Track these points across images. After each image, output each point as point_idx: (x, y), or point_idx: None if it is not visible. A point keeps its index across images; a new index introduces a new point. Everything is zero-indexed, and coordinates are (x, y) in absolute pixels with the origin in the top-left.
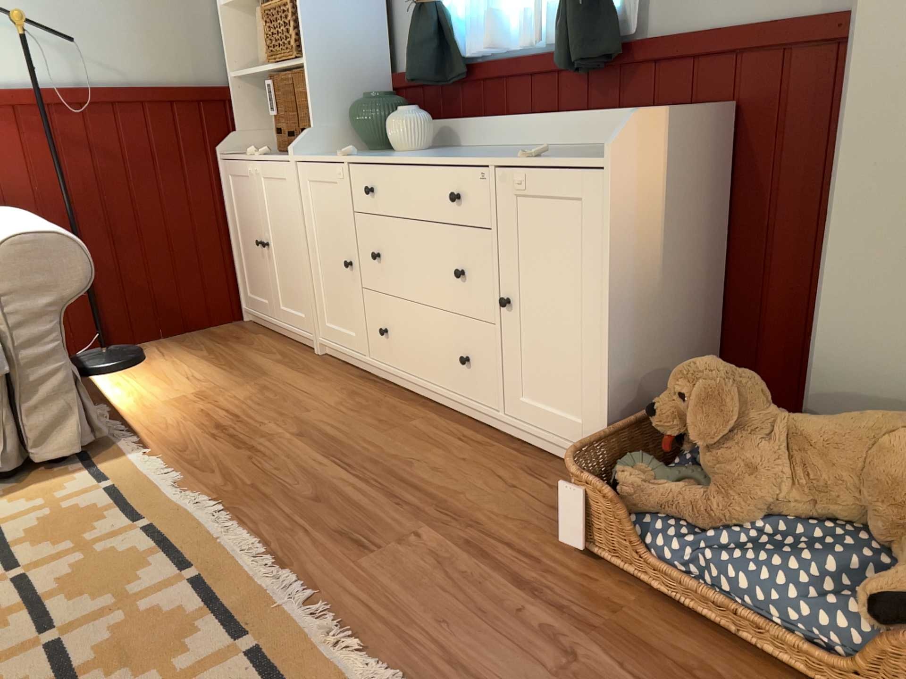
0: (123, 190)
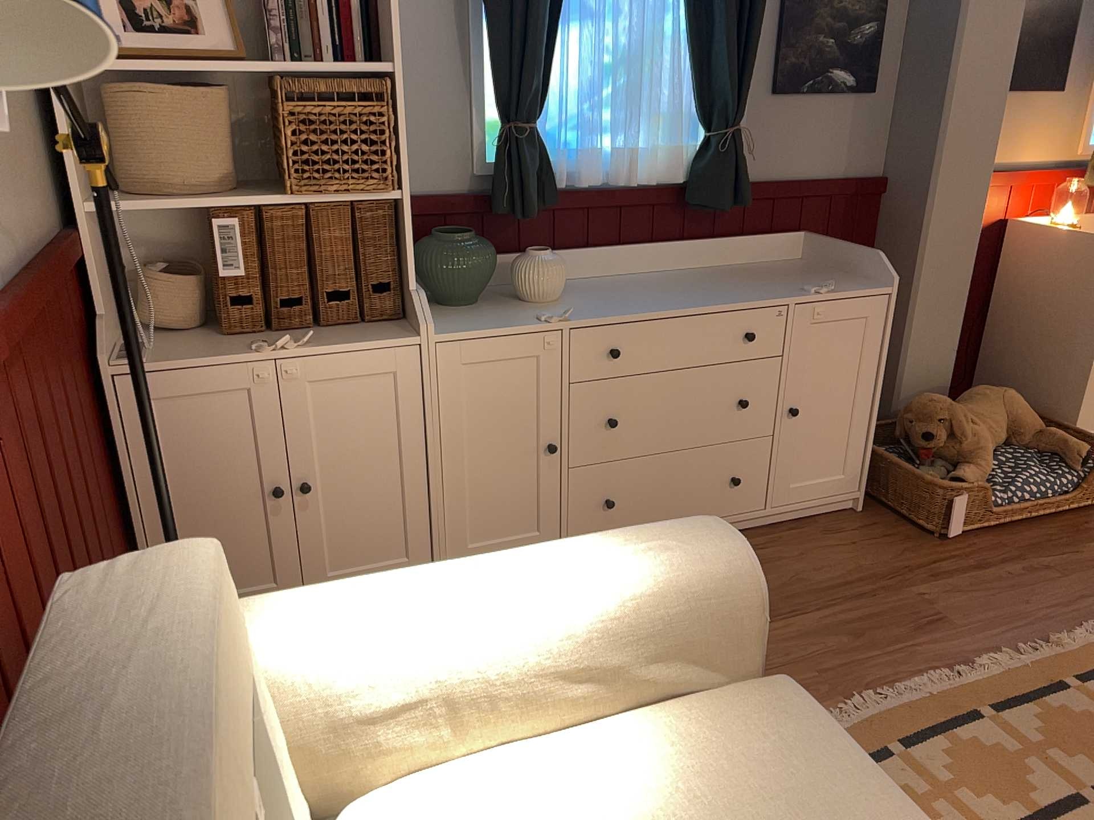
0: (66, 498)
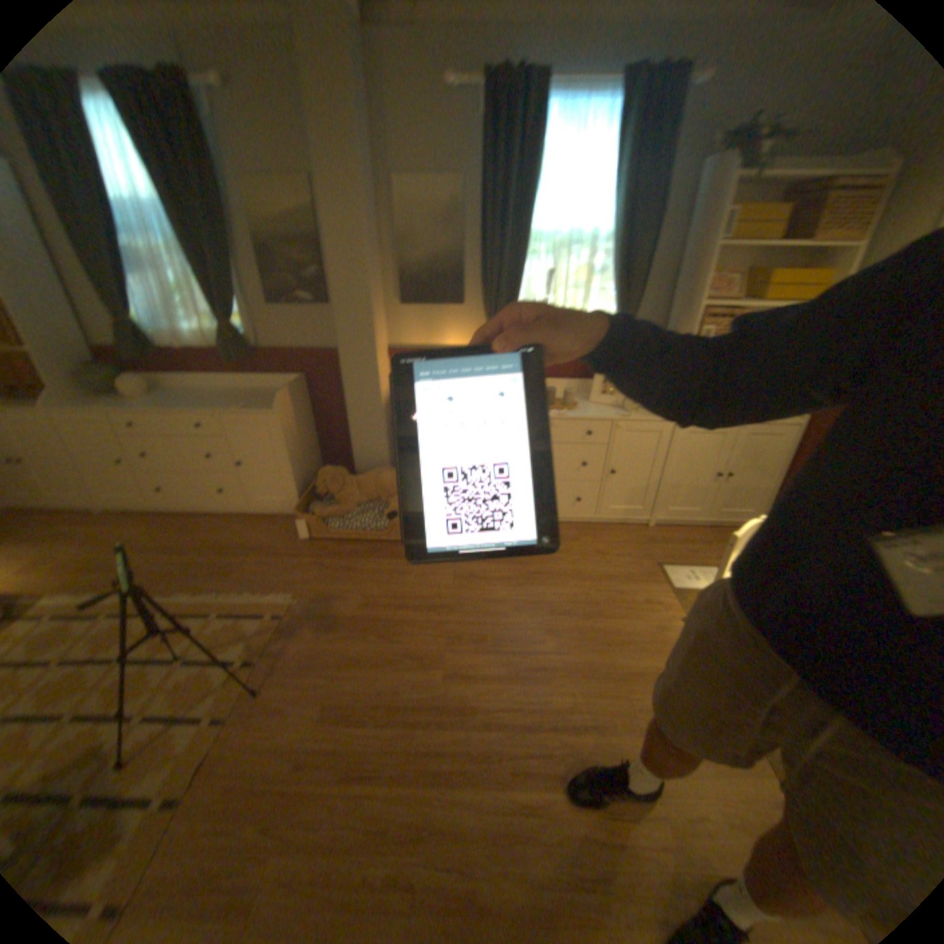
0: None
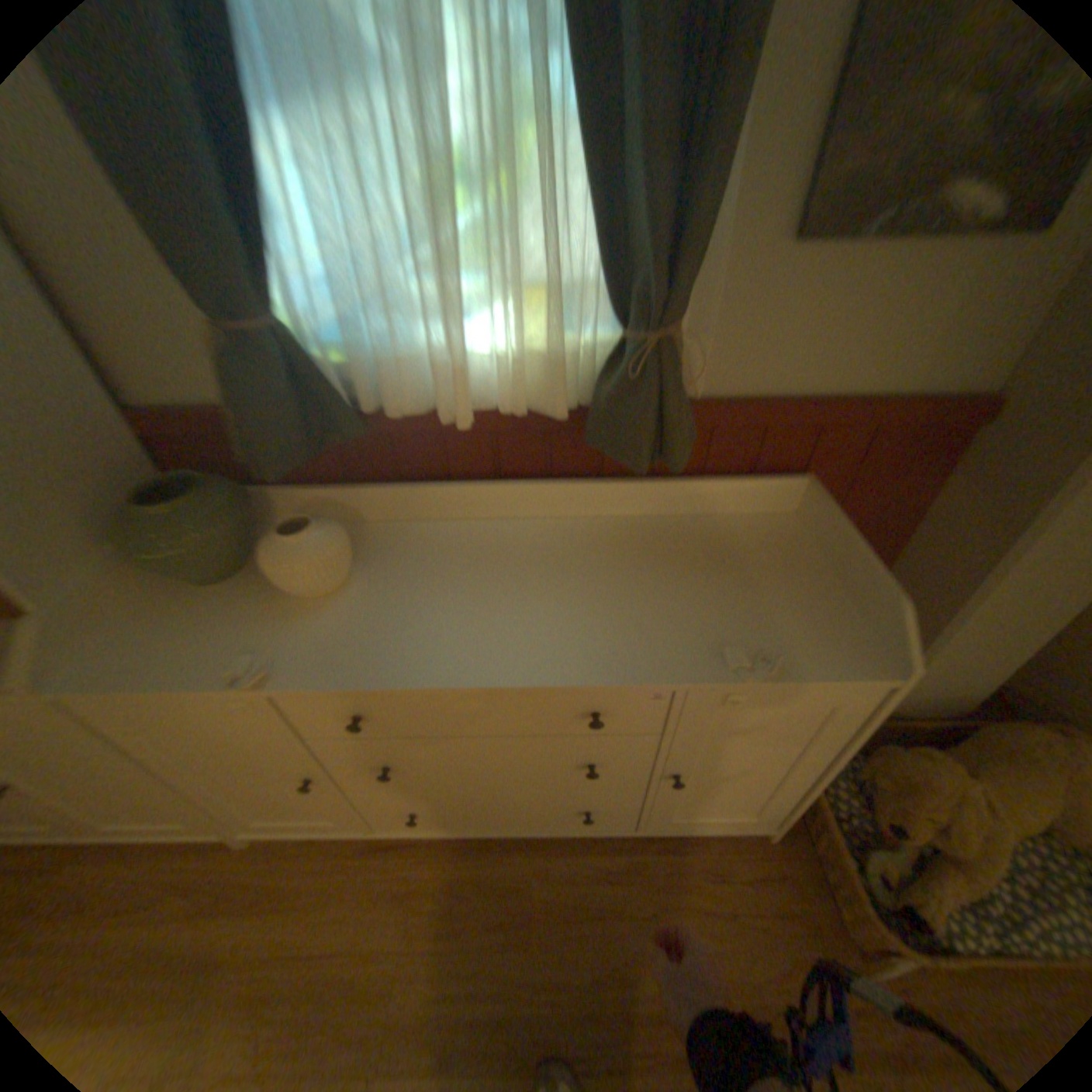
0: None
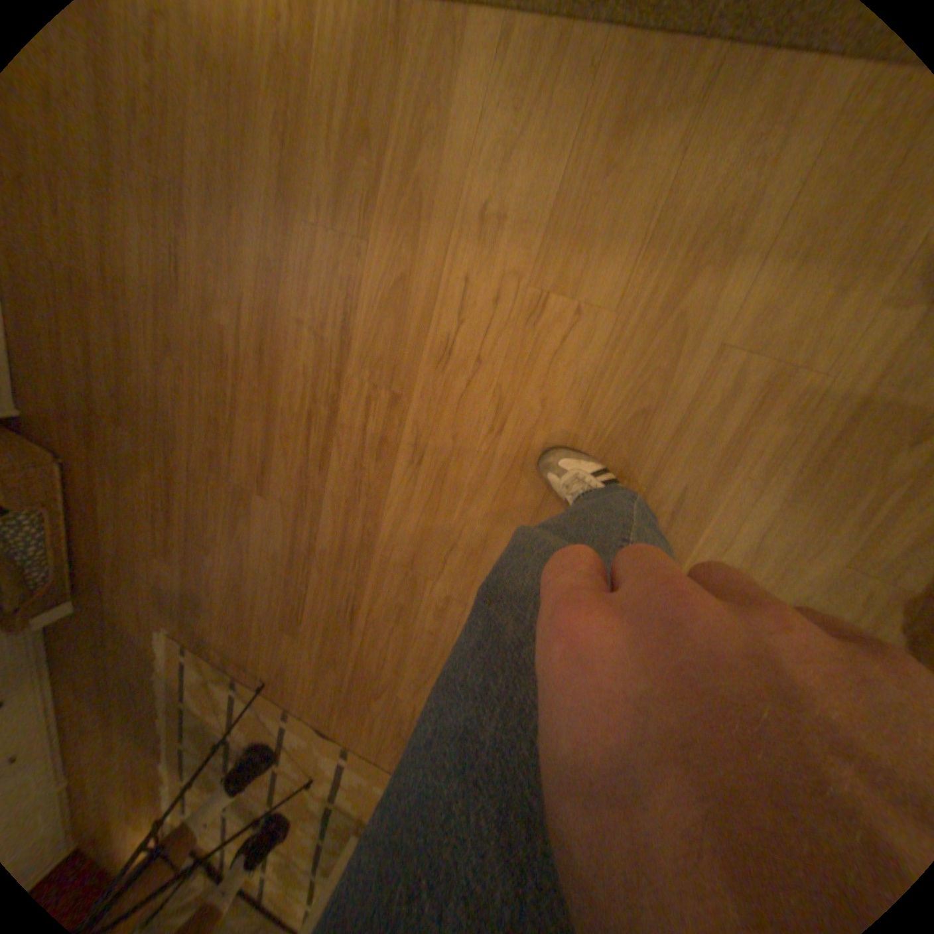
0: None
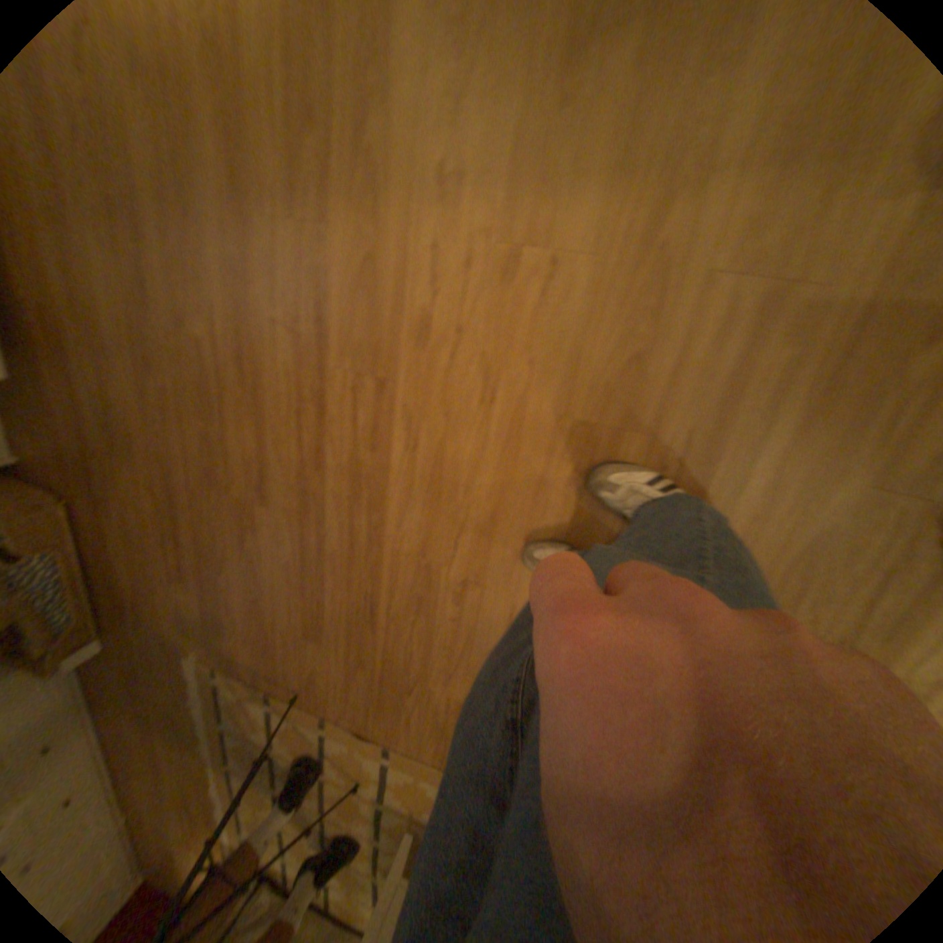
0: None
